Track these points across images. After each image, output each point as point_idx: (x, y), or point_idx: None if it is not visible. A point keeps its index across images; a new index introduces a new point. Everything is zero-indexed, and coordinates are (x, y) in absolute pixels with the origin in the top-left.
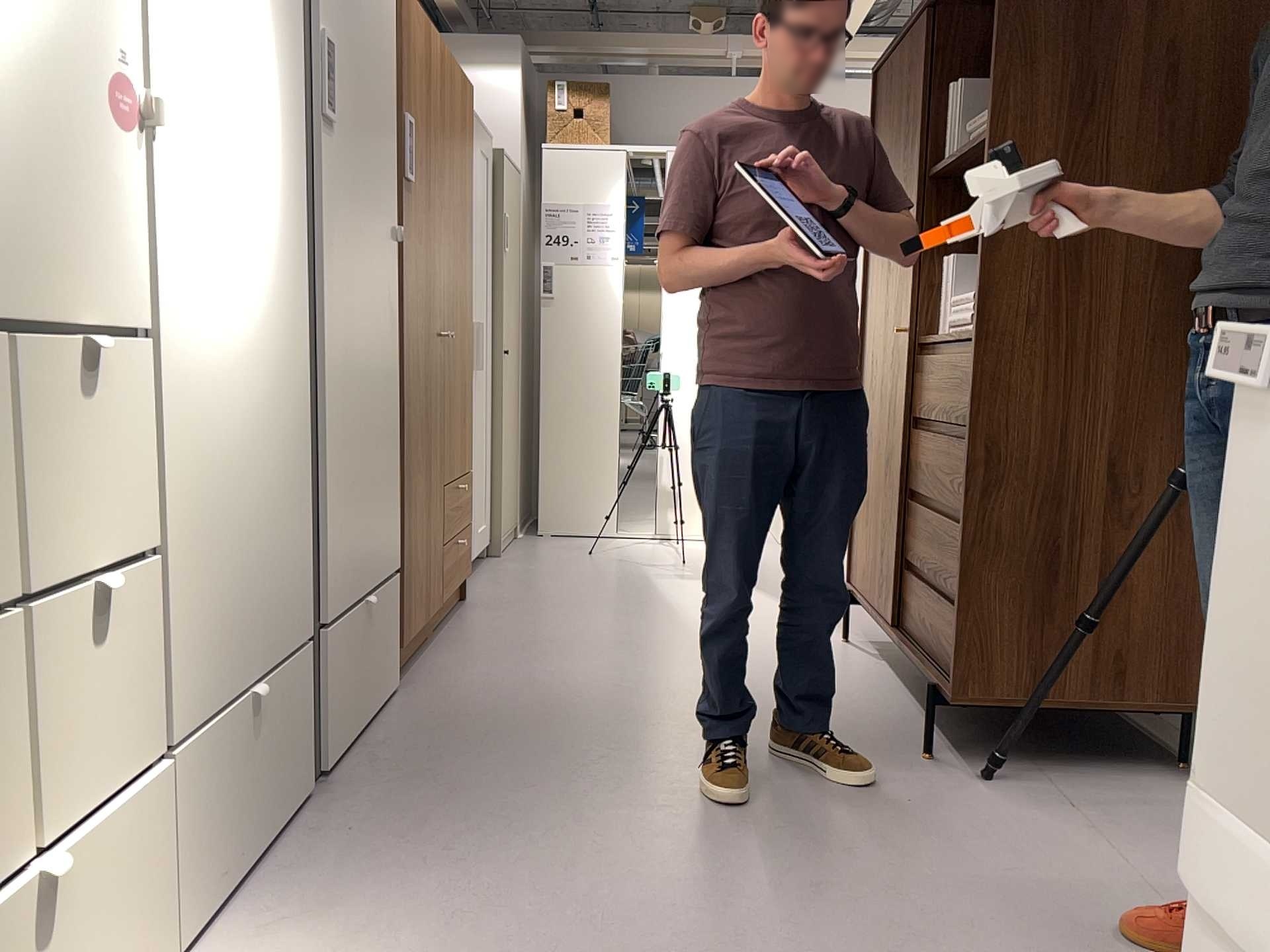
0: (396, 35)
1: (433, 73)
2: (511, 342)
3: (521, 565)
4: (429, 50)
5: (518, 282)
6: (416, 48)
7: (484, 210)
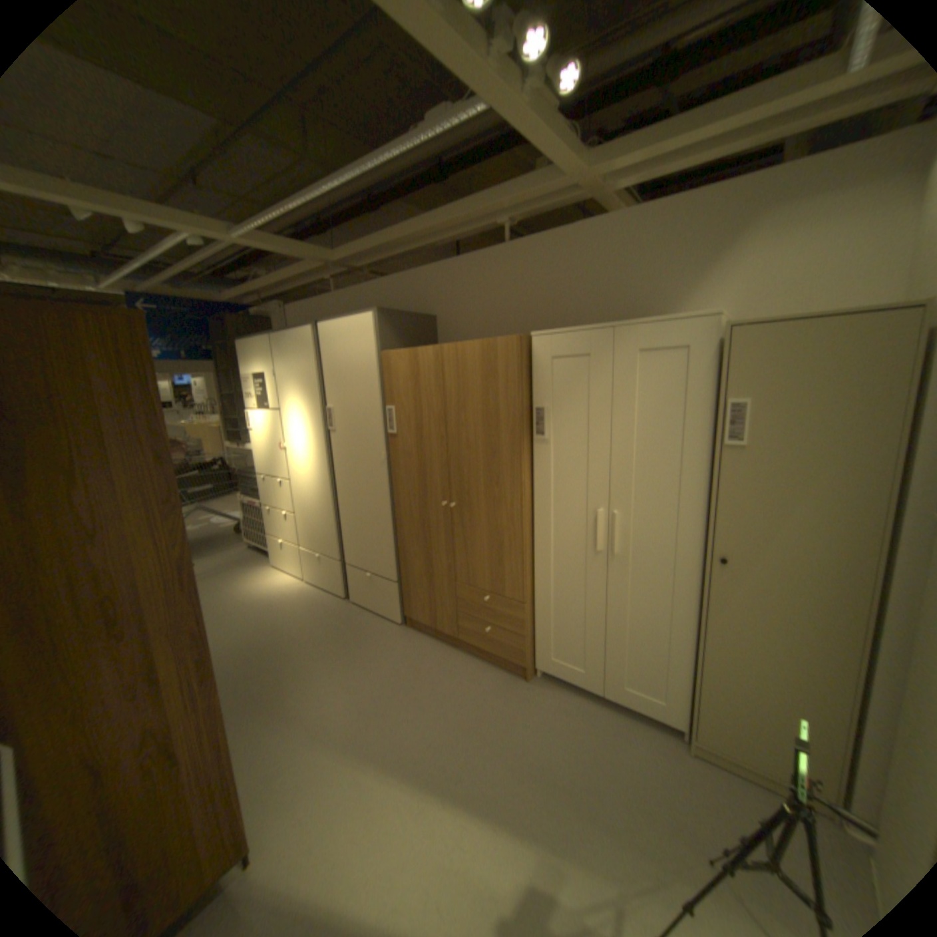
0: (386, 376)
1: (422, 373)
2: (784, 560)
3: (652, 761)
4: (416, 364)
5: (867, 485)
6: (399, 373)
7: (661, 406)
